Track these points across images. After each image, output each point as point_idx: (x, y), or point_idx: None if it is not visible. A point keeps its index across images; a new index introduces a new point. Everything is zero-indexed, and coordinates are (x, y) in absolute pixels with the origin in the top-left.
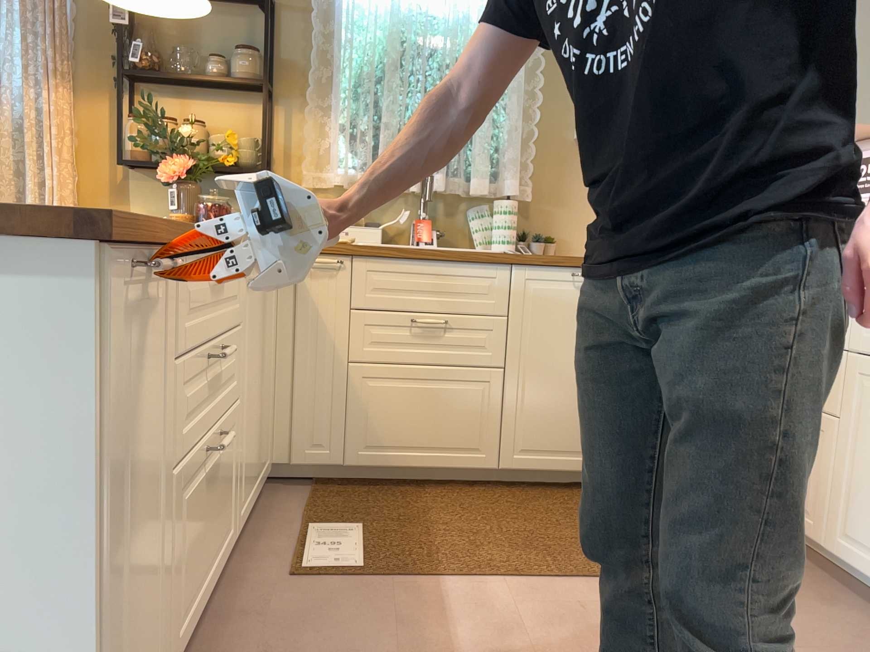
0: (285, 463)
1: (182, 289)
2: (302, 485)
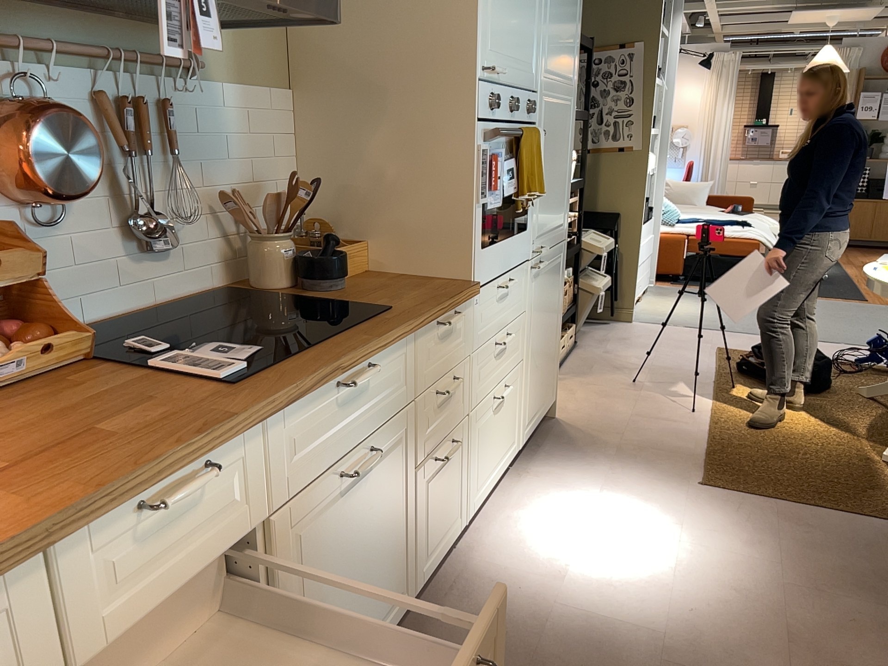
0: None
1: None
2: None
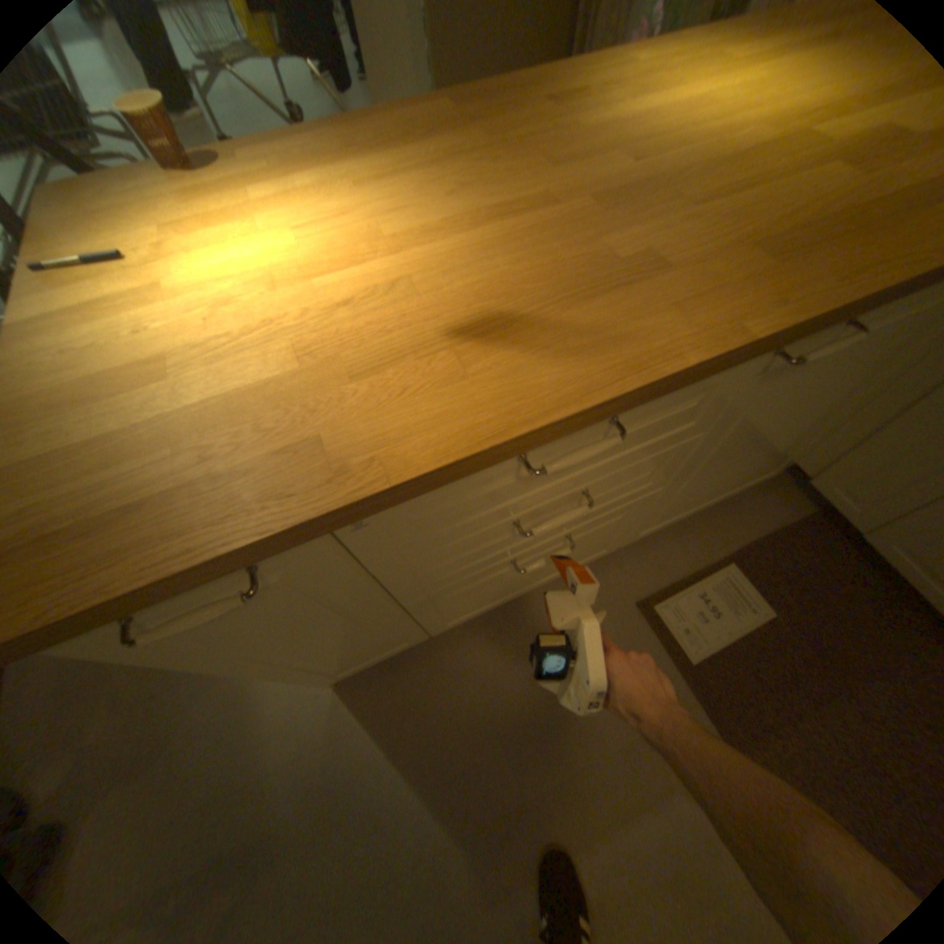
0: (810, 475)
1: (421, 515)
2: (812, 501)
